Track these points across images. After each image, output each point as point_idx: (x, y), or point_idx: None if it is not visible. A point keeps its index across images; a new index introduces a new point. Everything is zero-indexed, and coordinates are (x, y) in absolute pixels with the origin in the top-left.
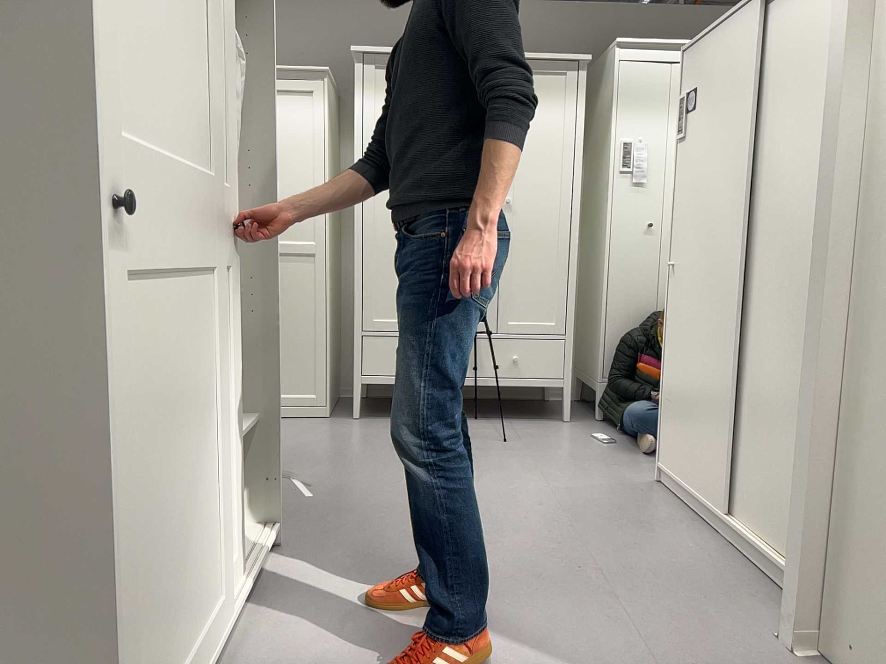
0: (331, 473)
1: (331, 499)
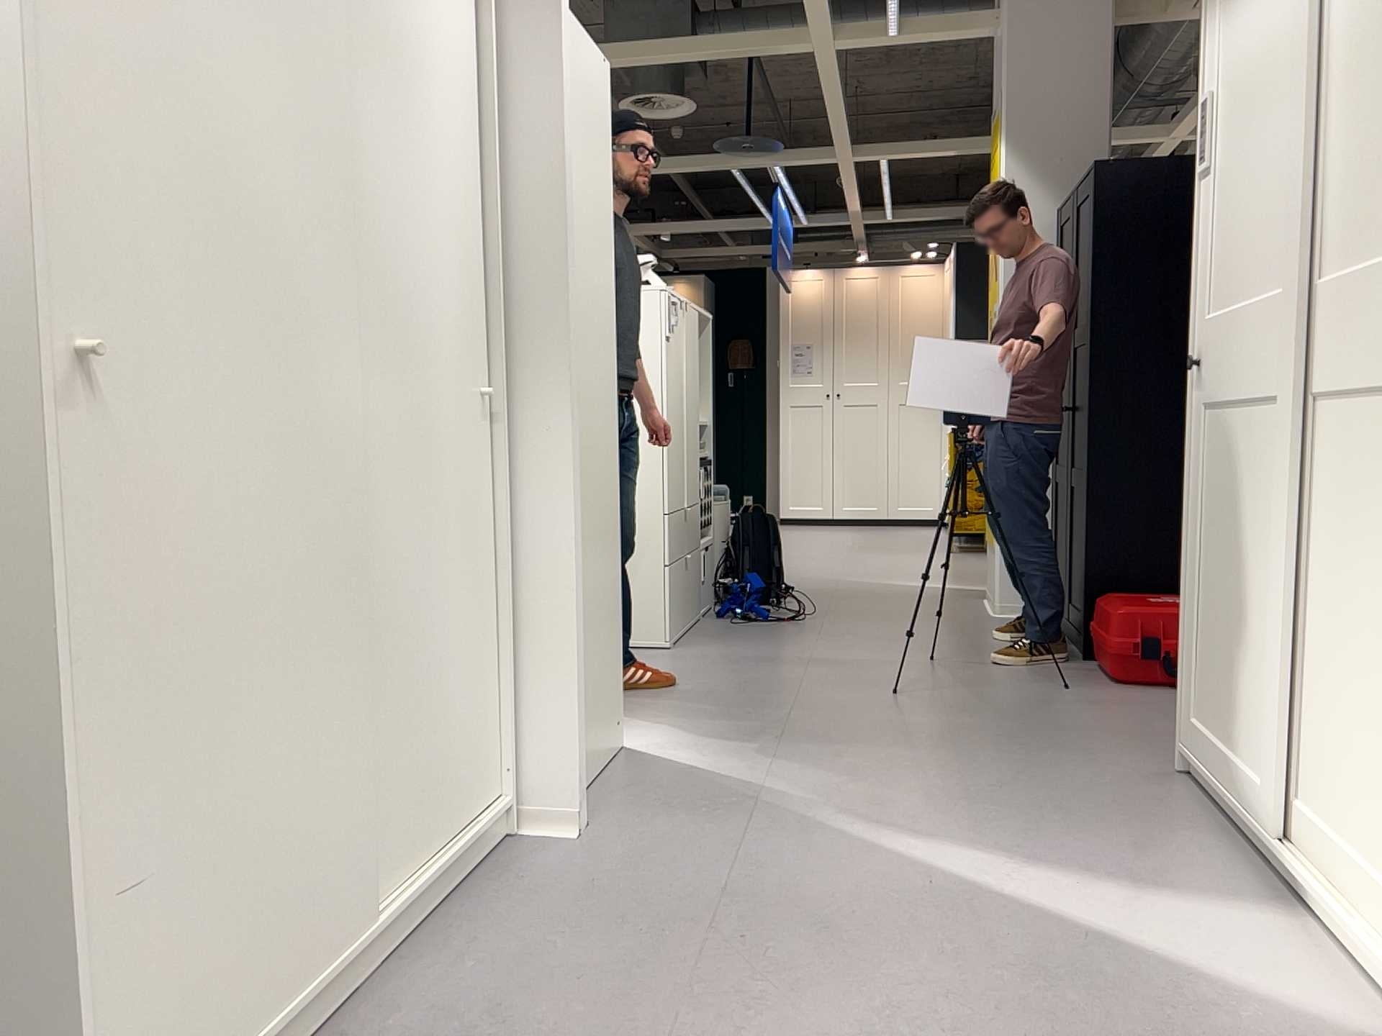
0: None
1: None
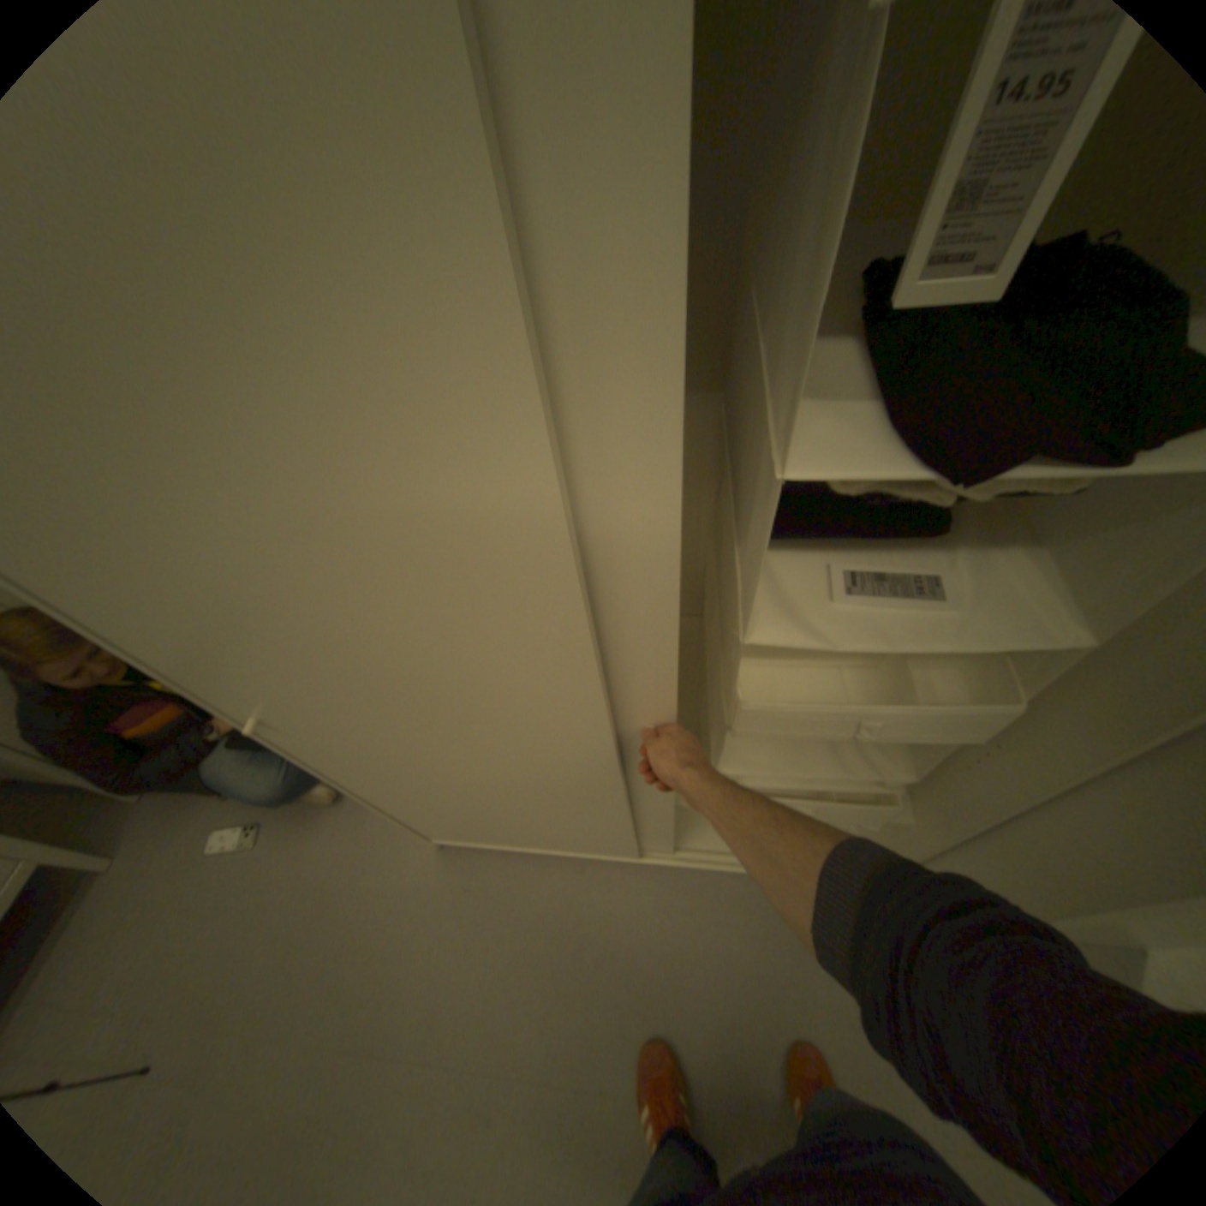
0: None
1: None
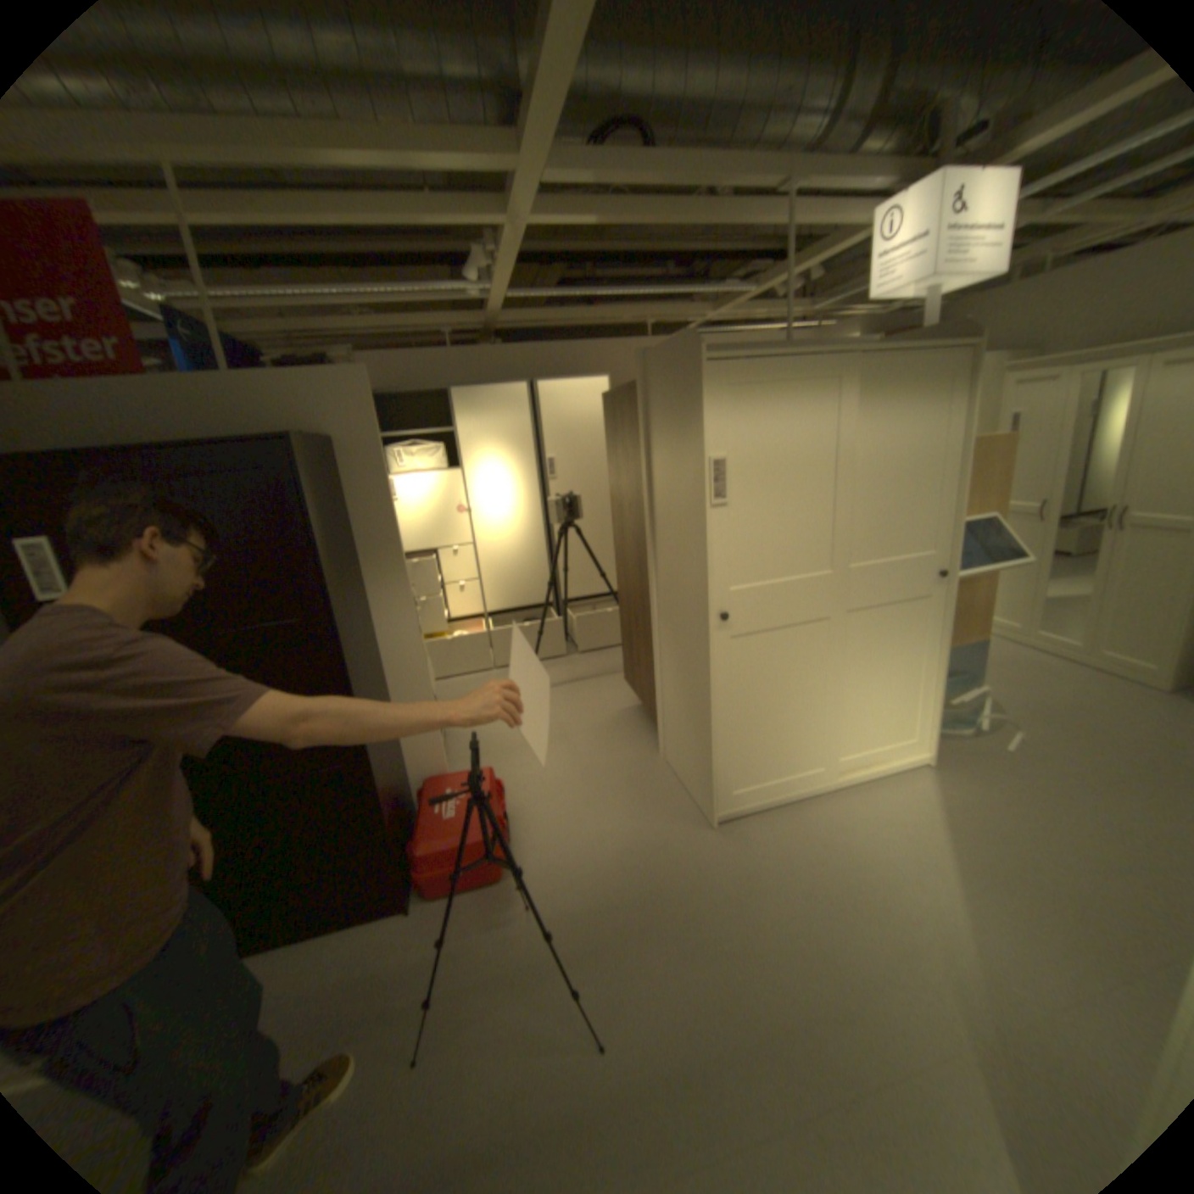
0: (1070, 742)
1: (1032, 760)
